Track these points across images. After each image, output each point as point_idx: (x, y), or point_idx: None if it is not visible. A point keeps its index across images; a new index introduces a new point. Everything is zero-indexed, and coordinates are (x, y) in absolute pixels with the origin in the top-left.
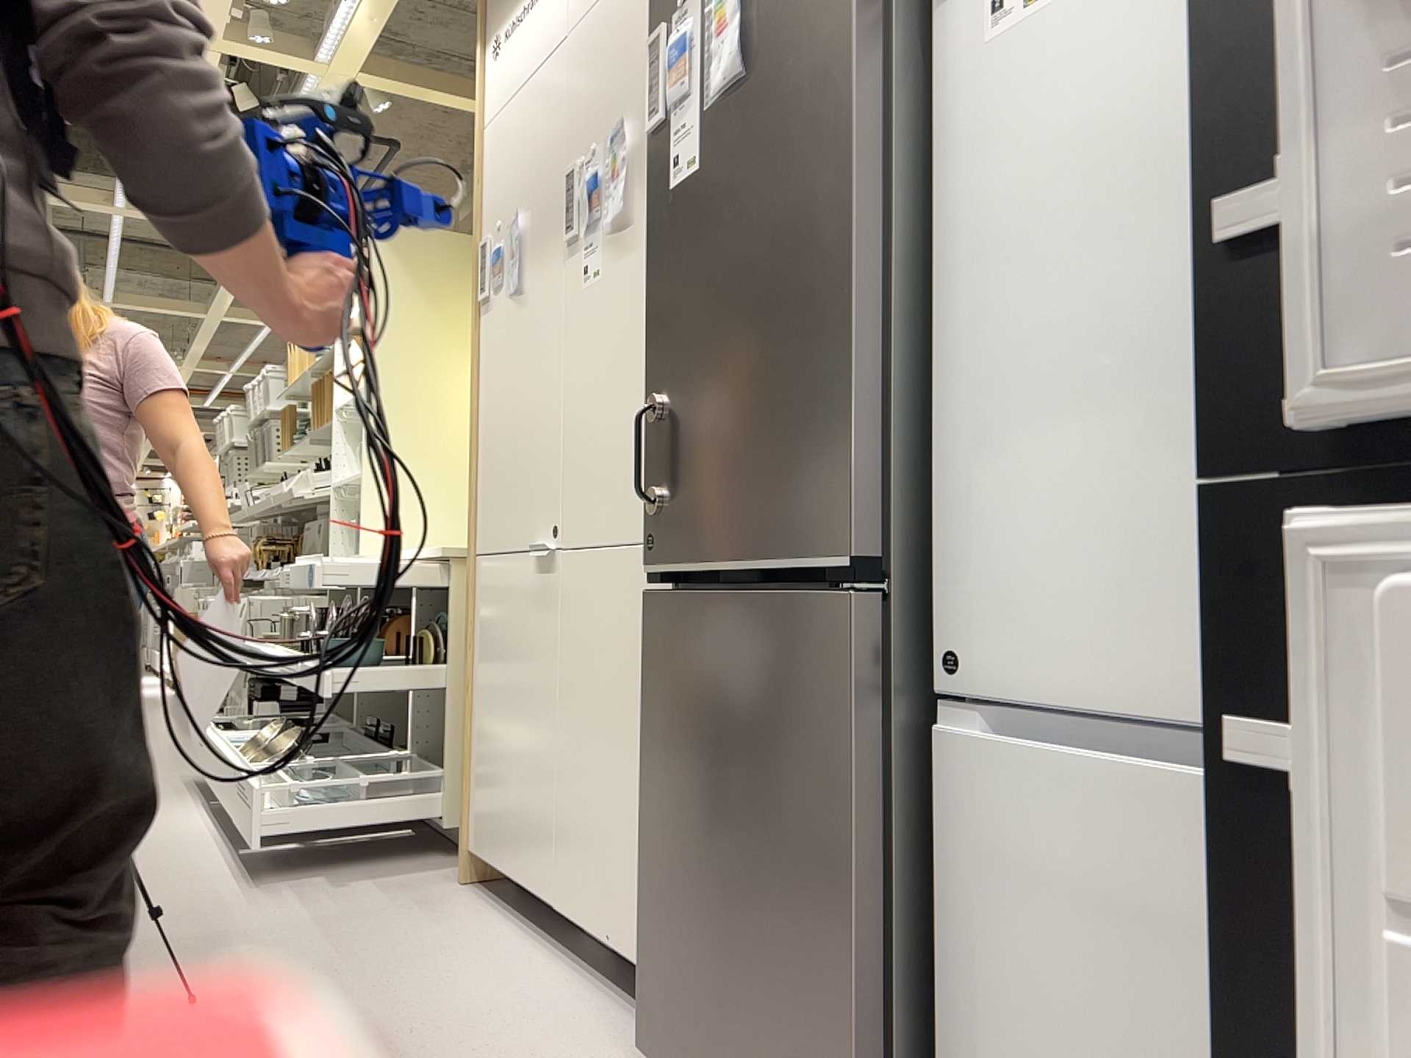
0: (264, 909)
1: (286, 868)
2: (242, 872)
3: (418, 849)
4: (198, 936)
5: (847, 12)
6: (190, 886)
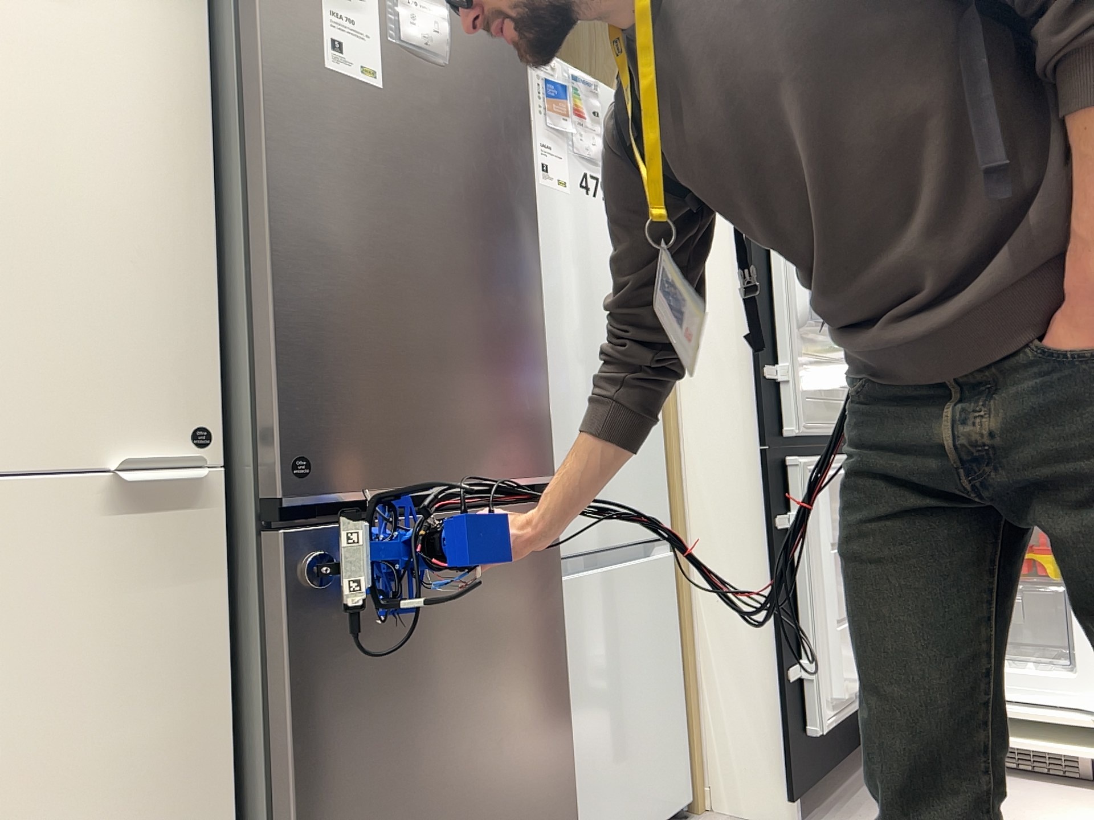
0: None
1: None
2: None
3: None
4: None
5: (525, 109)
6: None
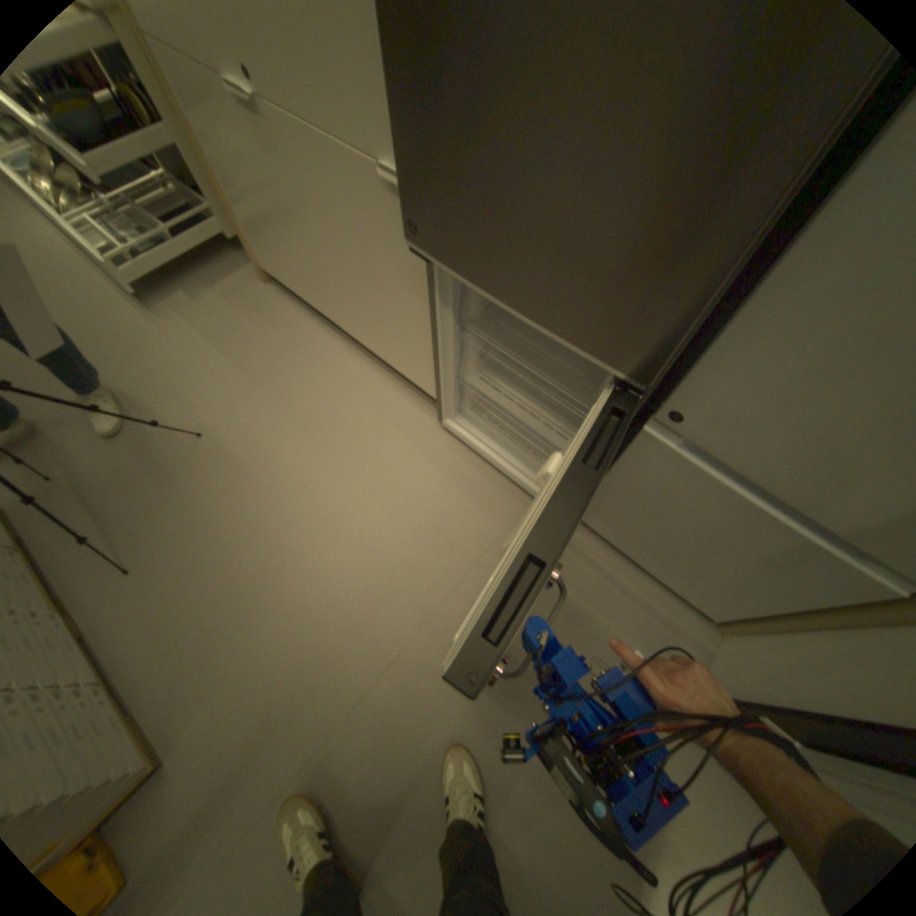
0: (171, 334)
1: (150, 284)
2: (128, 296)
3: (215, 246)
4: (153, 370)
5: None
6: (107, 317)
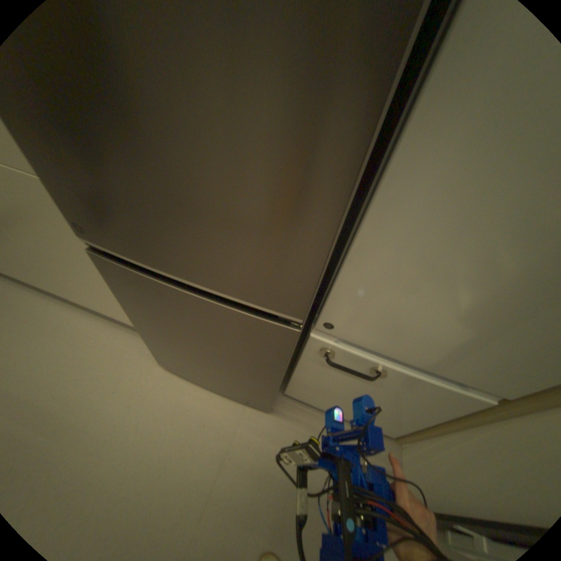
0: None
1: None
2: None
3: None
4: None
5: None
6: None
